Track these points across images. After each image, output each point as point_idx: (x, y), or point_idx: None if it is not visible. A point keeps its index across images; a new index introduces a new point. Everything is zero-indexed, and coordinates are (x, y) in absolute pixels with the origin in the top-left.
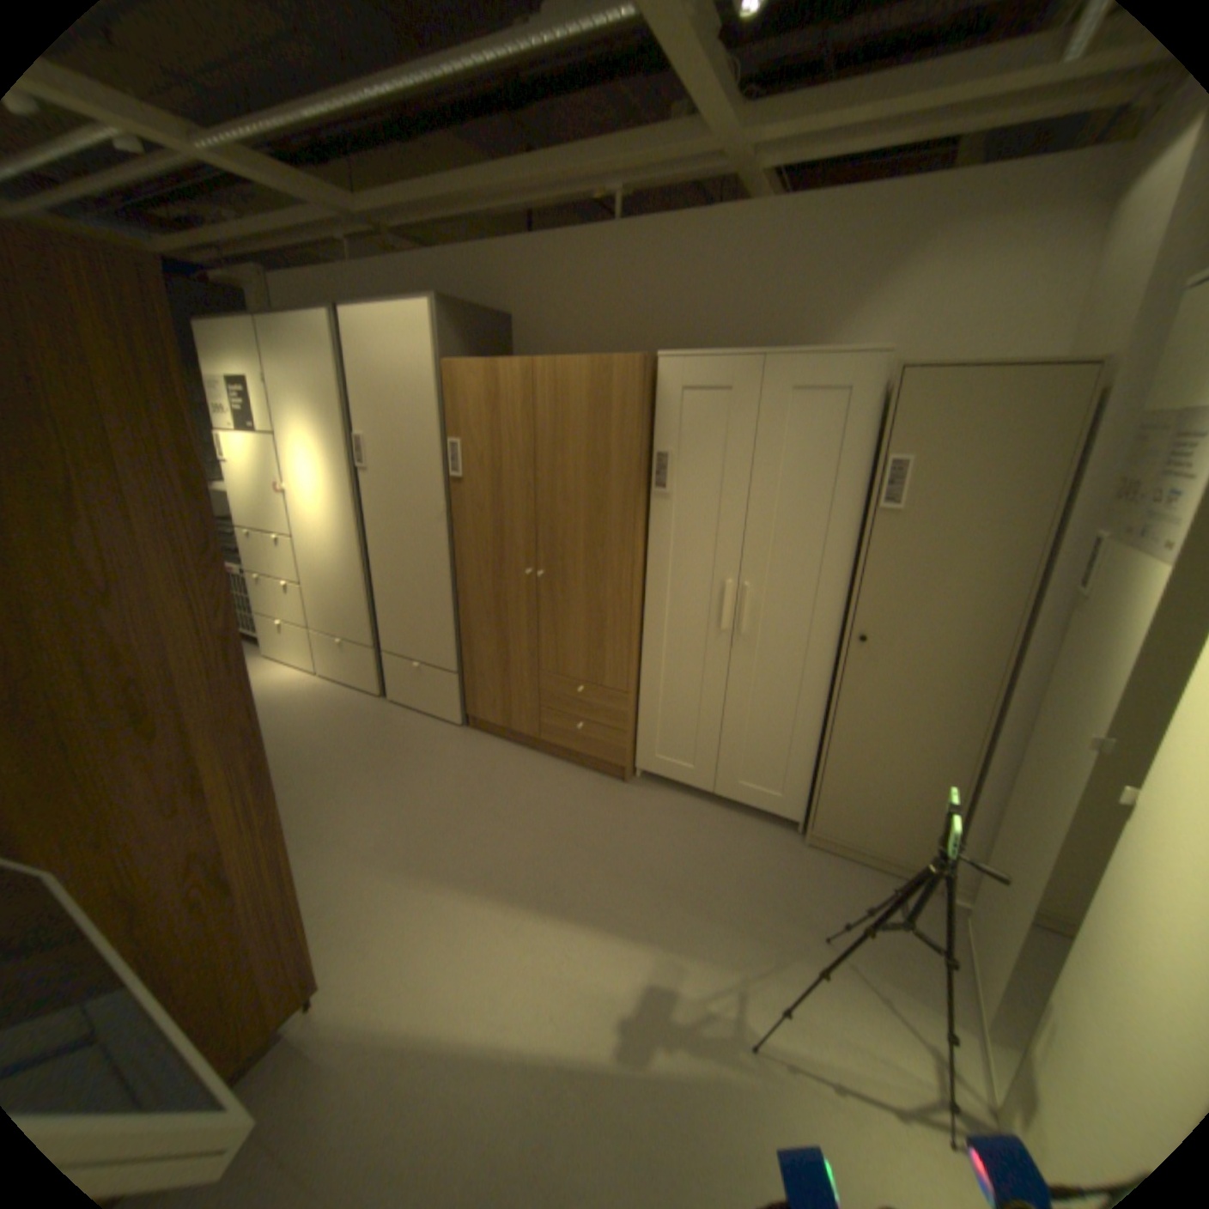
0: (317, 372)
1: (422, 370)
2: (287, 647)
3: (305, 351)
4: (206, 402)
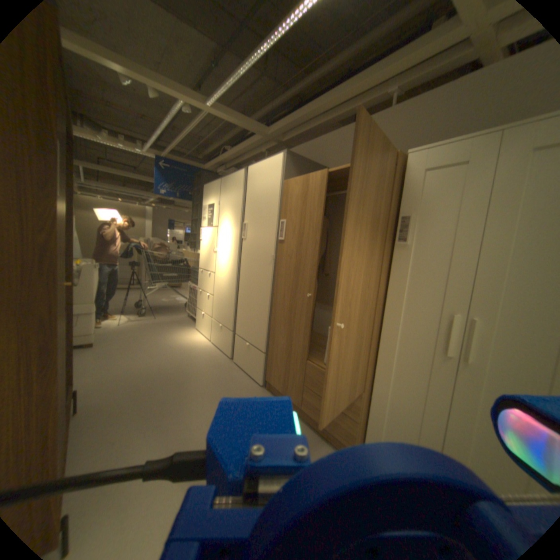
0: (234, 197)
1: (273, 187)
2: (202, 325)
3: (232, 188)
4: (201, 218)
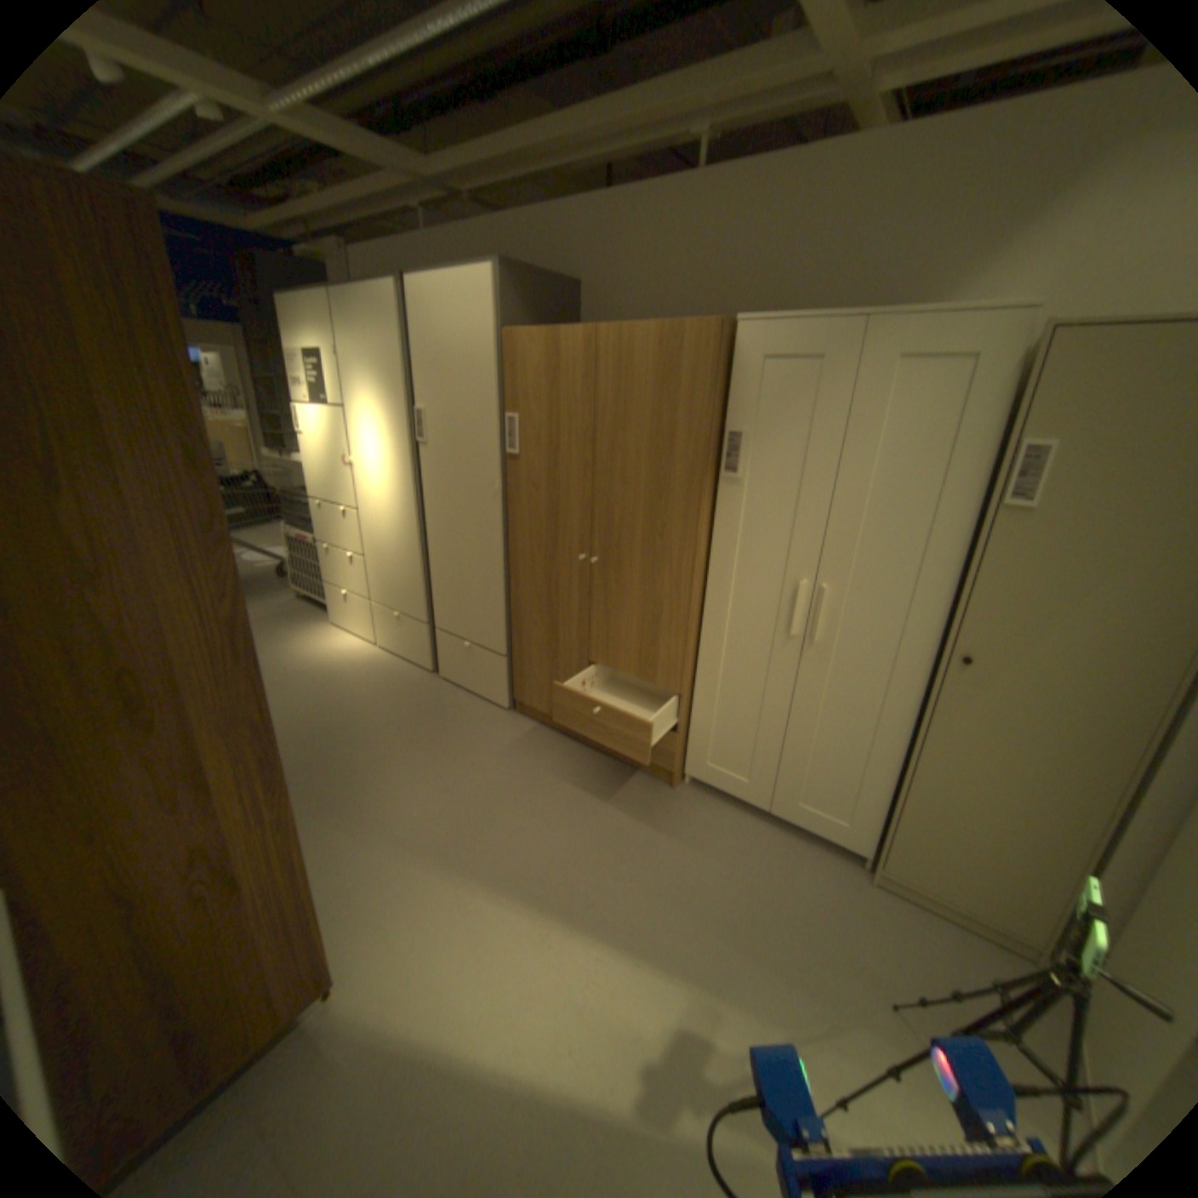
0: (384, 344)
1: (484, 340)
2: (352, 616)
3: (373, 323)
4: (288, 375)
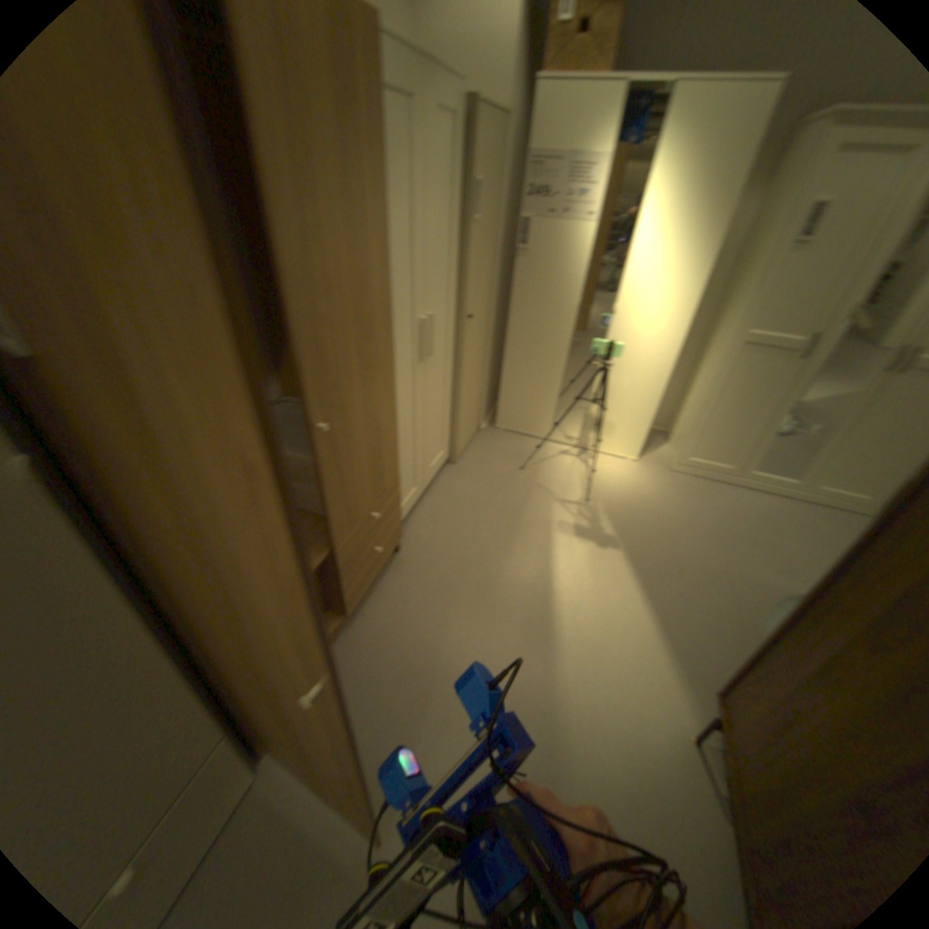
0: None
1: None
2: None
3: None
4: None
